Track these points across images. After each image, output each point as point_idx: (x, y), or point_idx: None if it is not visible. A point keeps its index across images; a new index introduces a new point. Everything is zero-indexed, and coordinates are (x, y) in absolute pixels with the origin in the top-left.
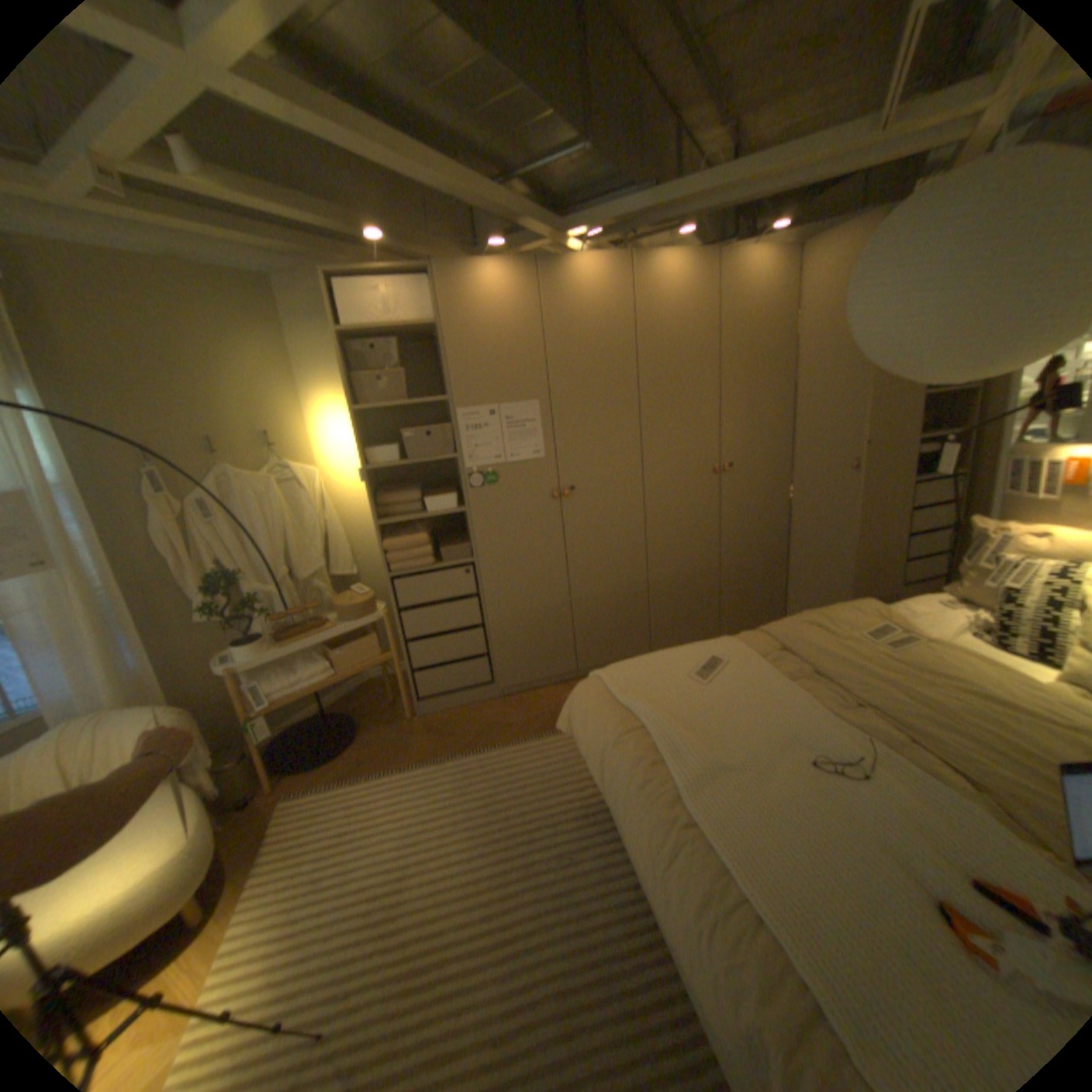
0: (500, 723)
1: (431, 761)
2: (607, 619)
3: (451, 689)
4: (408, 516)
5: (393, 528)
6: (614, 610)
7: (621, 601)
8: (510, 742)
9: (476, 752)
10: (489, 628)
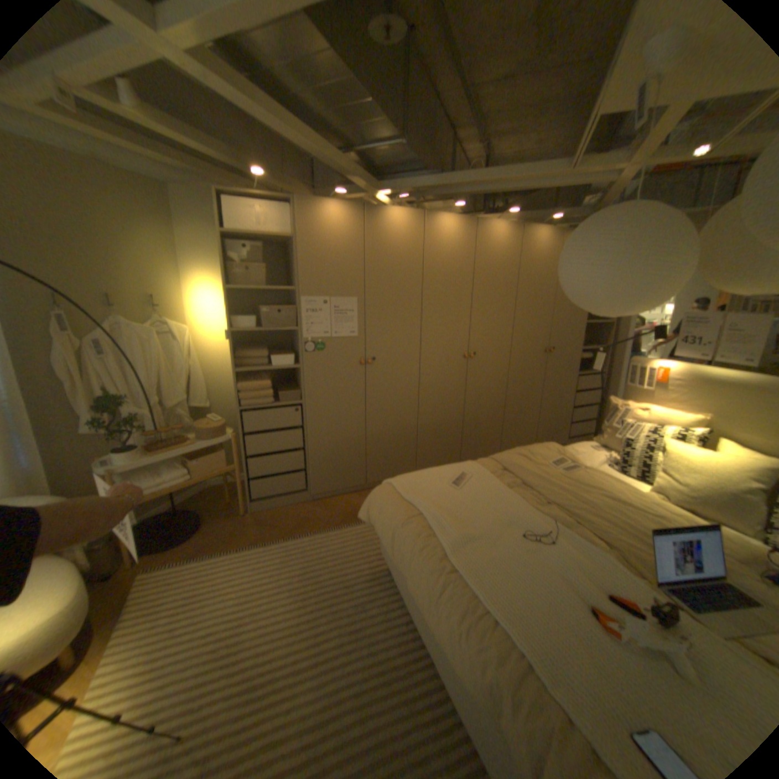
0: (311, 519)
1: (260, 545)
2: (389, 450)
3: (275, 494)
4: (257, 368)
5: (243, 376)
6: (394, 444)
7: (399, 438)
8: (318, 532)
9: (294, 539)
10: (308, 452)
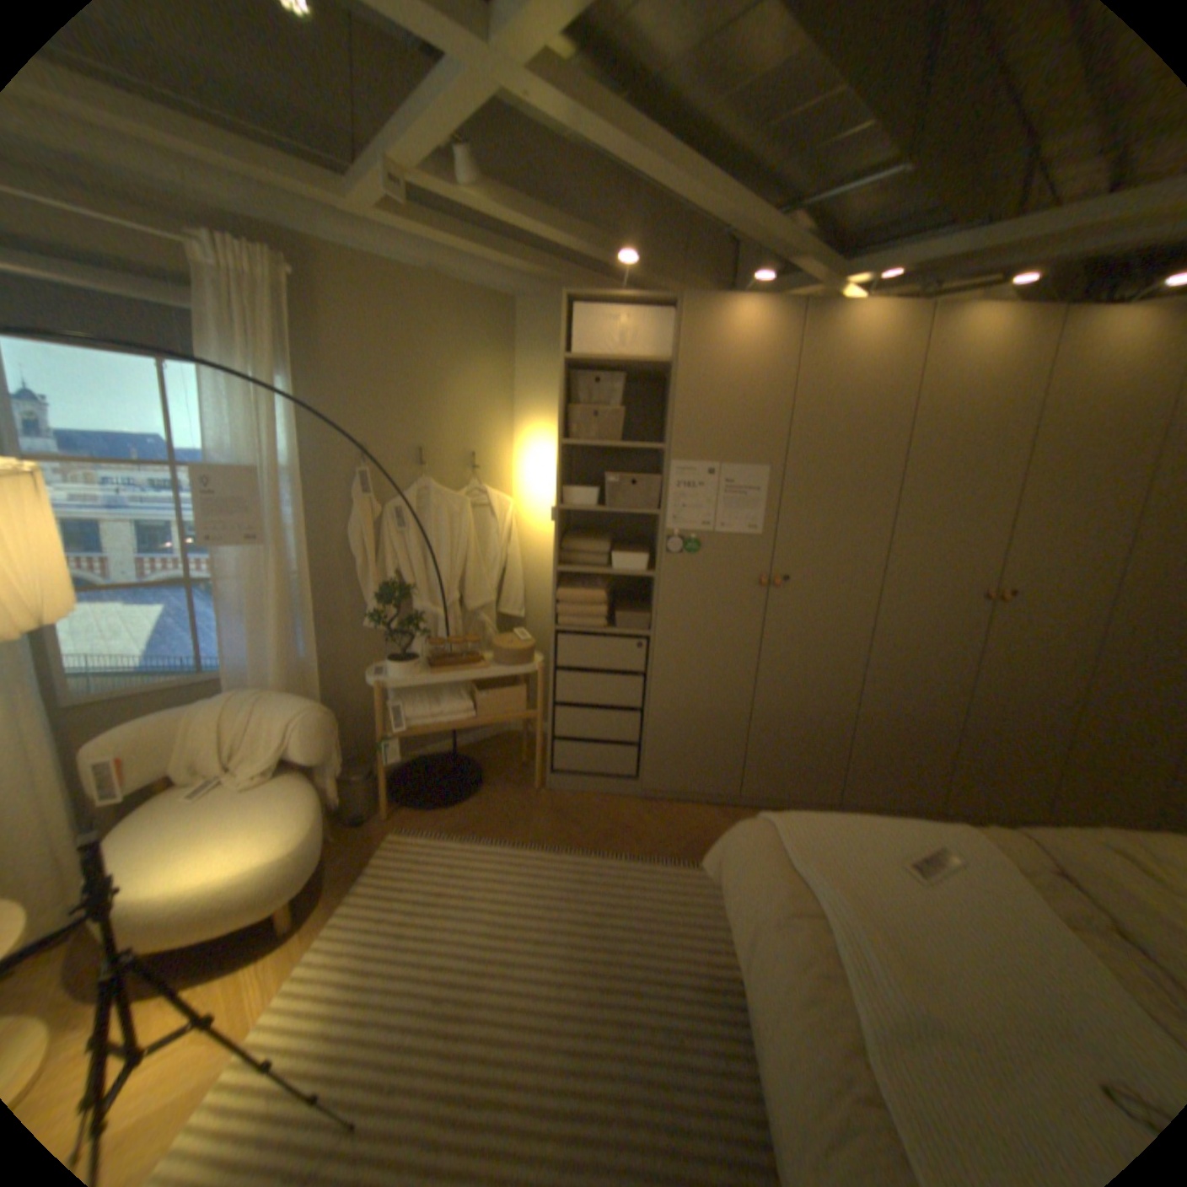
0: (634, 829)
1: (548, 845)
2: (792, 746)
3: (588, 769)
4: (589, 568)
5: (570, 577)
6: (804, 737)
7: (816, 729)
8: (640, 855)
9: (599, 854)
10: (647, 715)
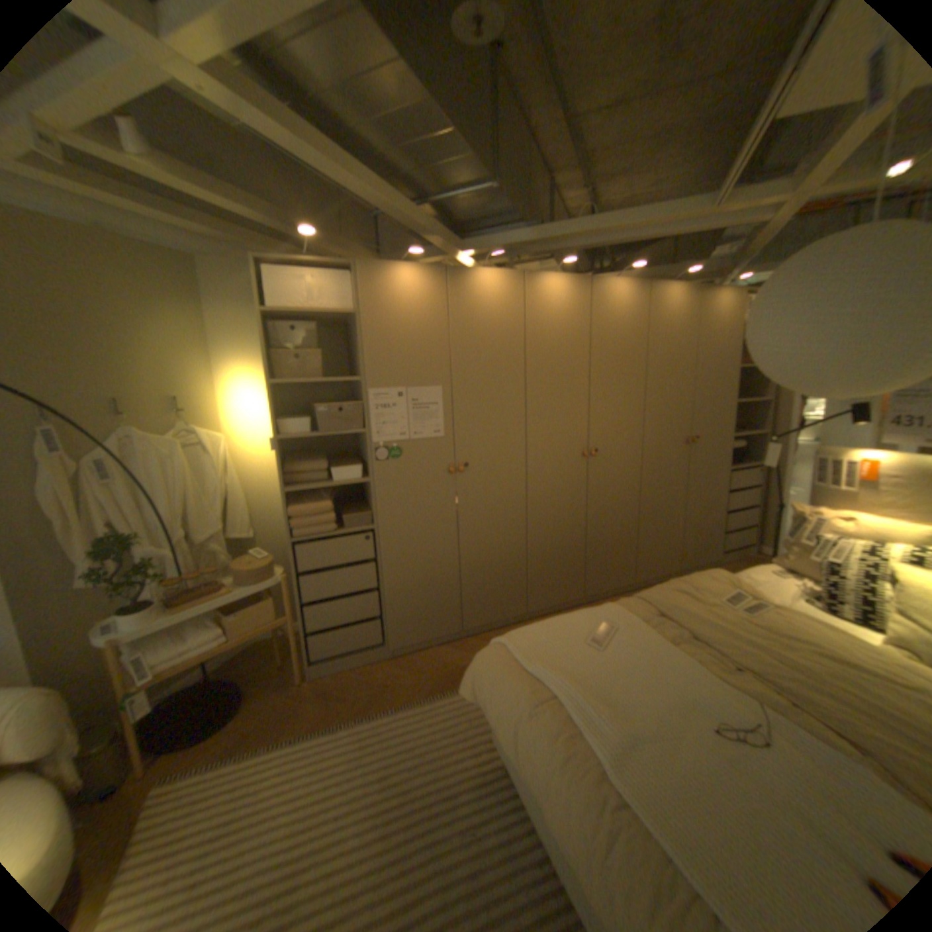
0: (391, 686)
1: (323, 730)
2: (491, 583)
3: (342, 652)
4: (314, 484)
5: (297, 495)
6: (497, 574)
7: (504, 566)
8: (402, 706)
9: (369, 719)
10: (384, 592)
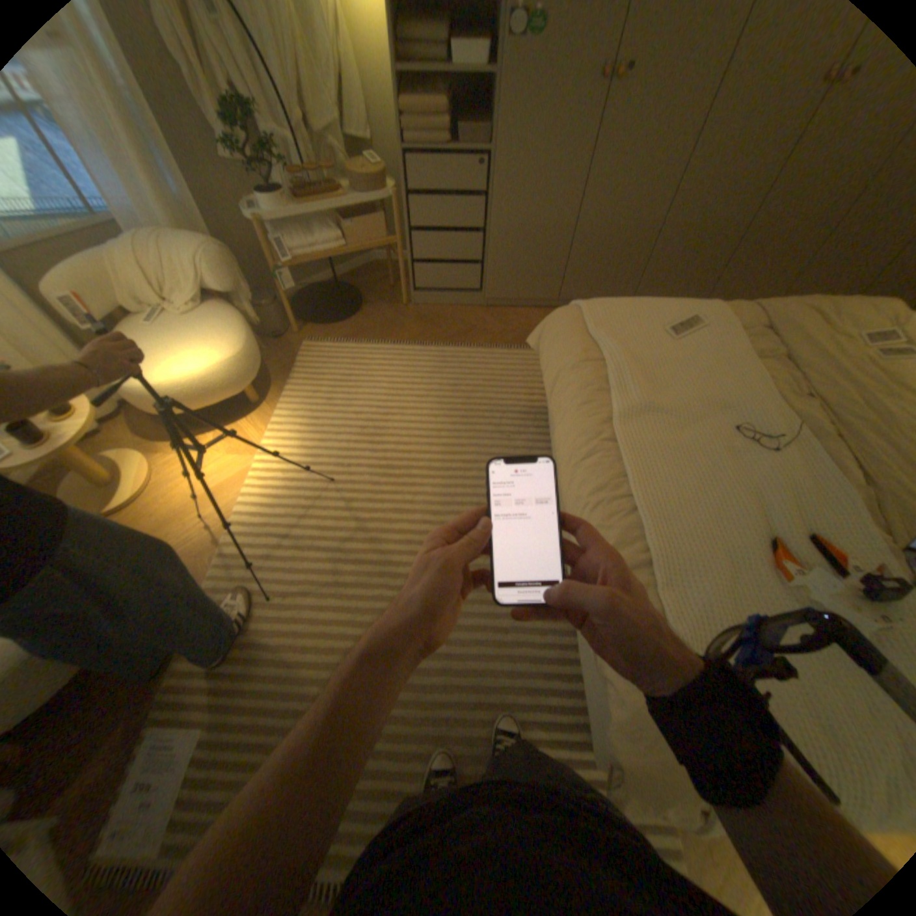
0: (478, 328)
1: (418, 342)
2: (603, 256)
3: (442, 287)
4: (428, 67)
5: (409, 82)
6: (614, 248)
7: (625, 239)
8: (482, 345)
9: (454, 345)
10: (488, 236)
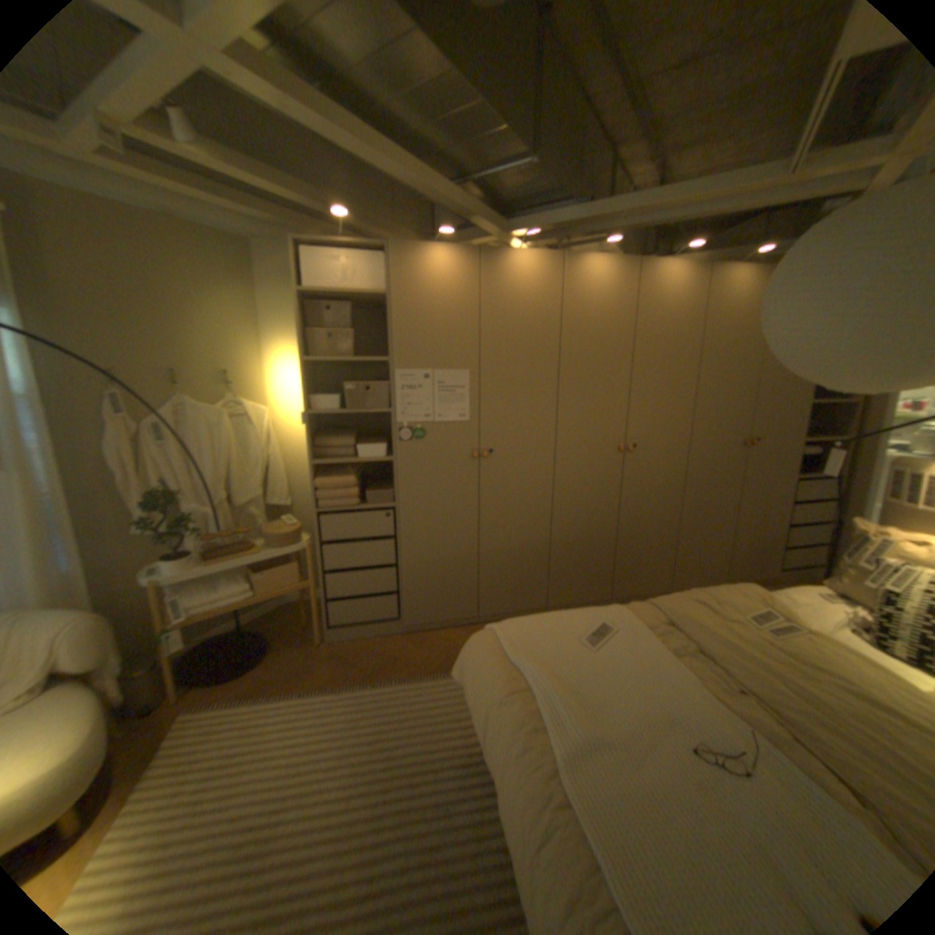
0: (401, 659)
1: (331, 688)
2: (510, 572)
3: (360, 620)
4: (341, 459)
5: (327, 468)
6: (518, 564)
7: (525, 557)
8: (407, 678)
9: (374, 685)
10: (402, 568)
